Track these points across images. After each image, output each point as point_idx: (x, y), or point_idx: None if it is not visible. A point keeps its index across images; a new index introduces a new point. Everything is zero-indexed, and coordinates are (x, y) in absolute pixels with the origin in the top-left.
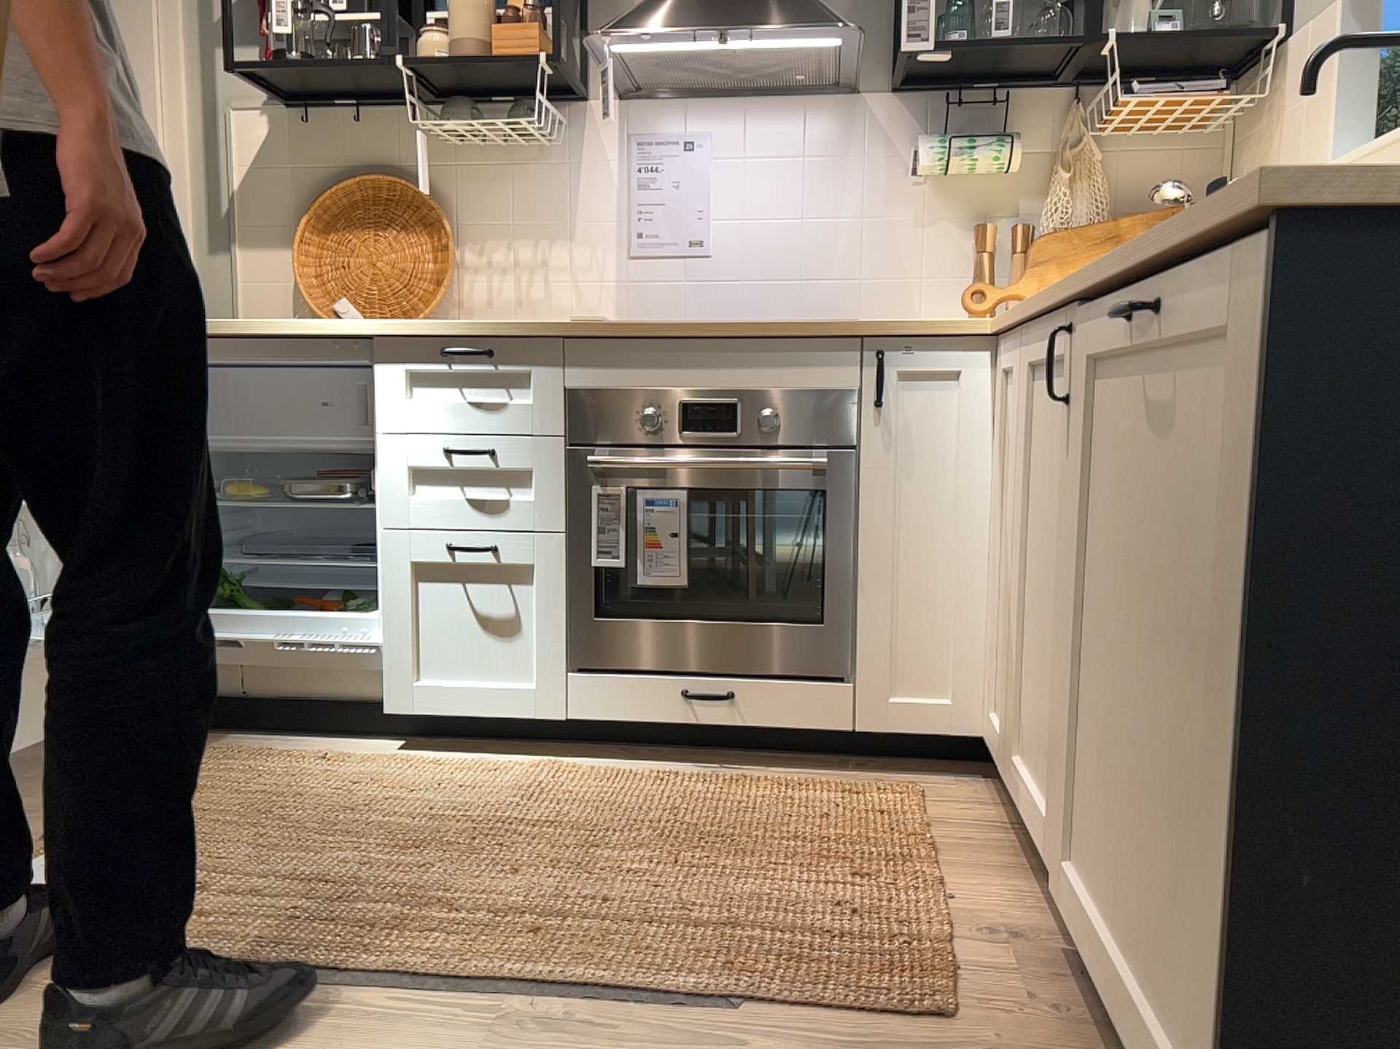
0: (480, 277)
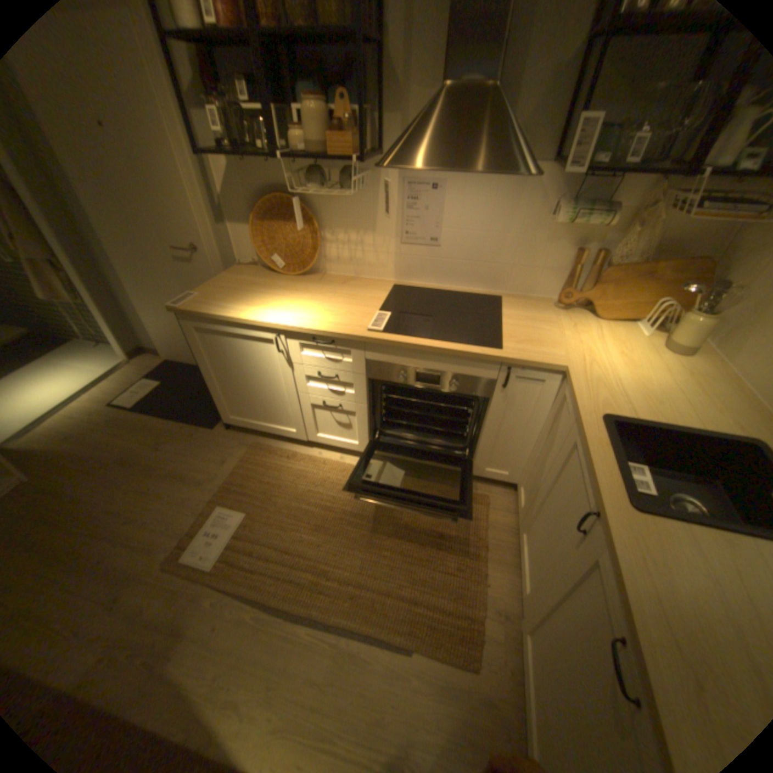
0: (333, 245)
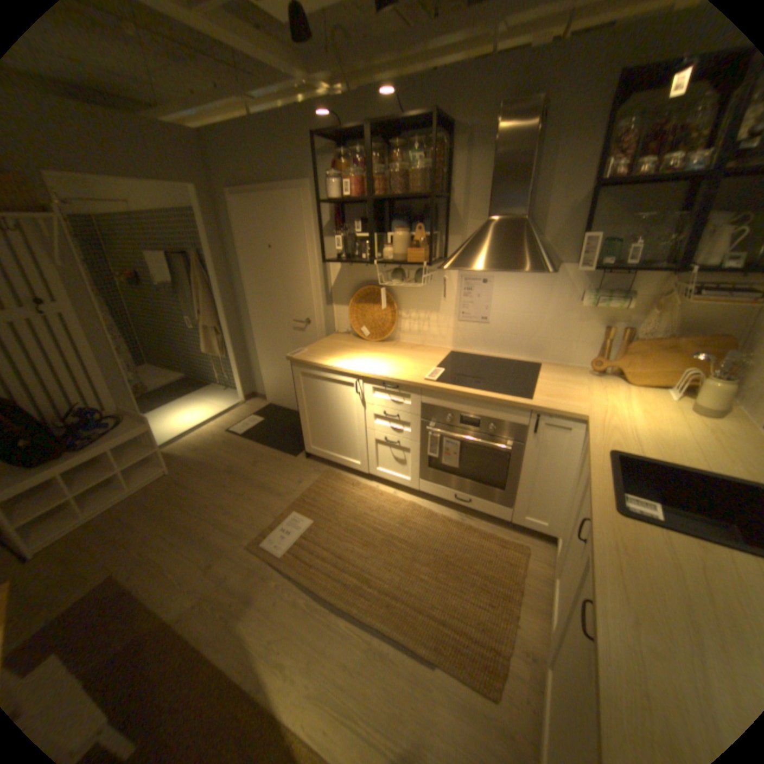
0: (406, 321)
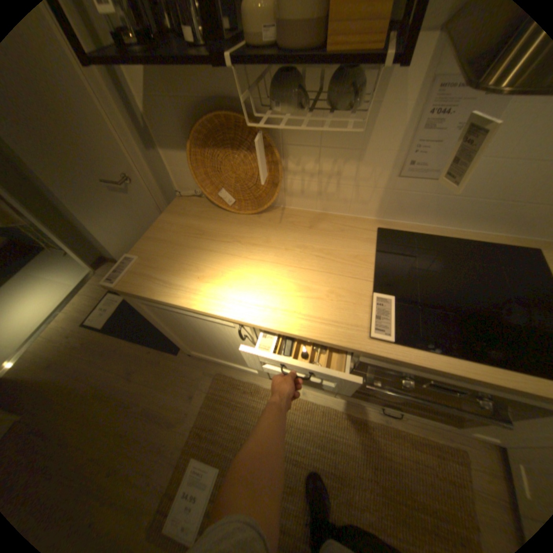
0: (298, 175)
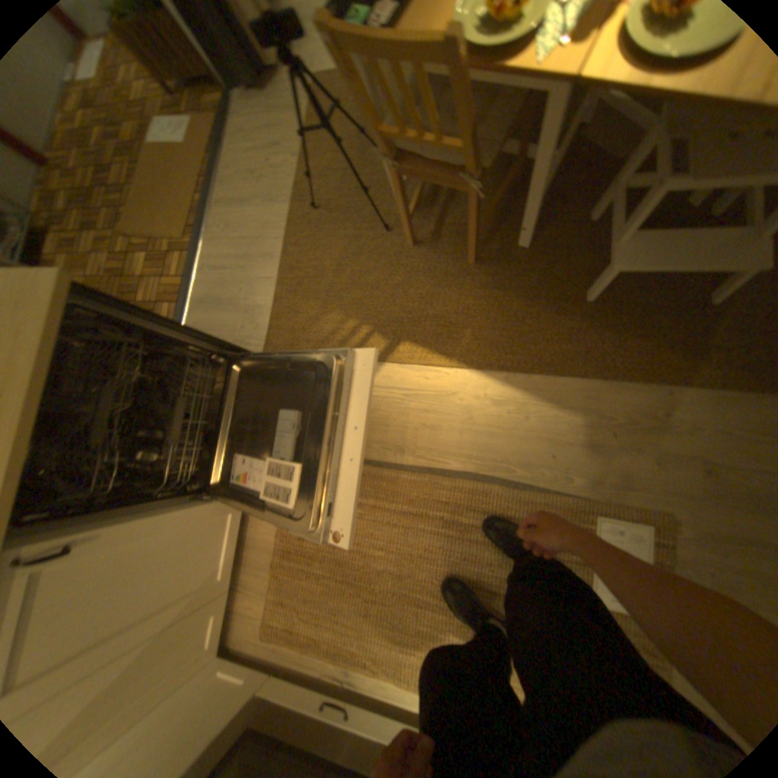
0: None
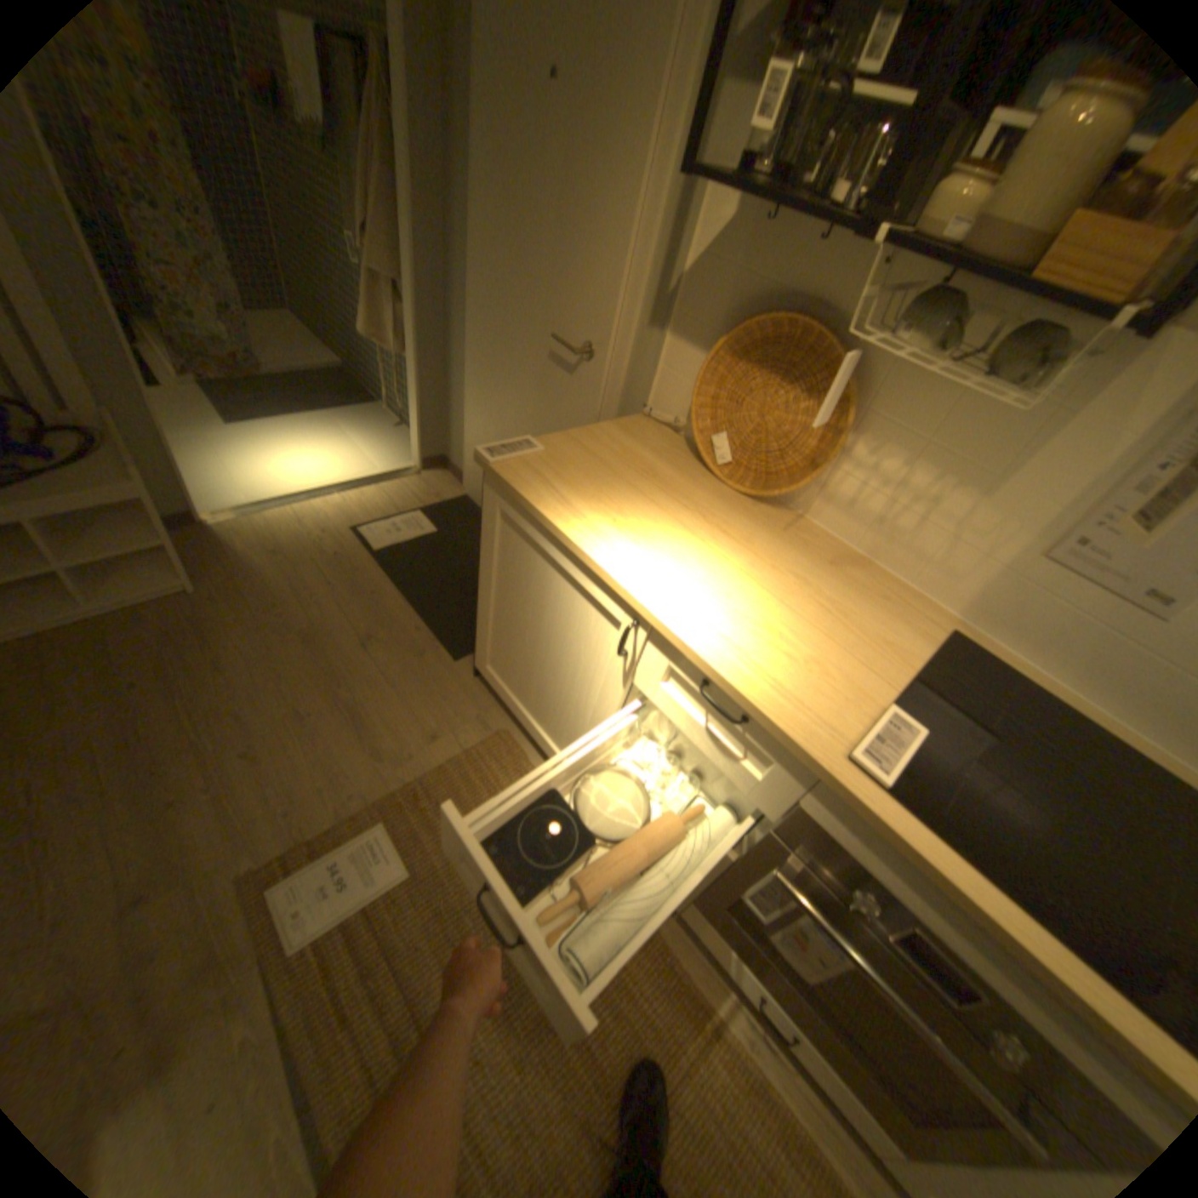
0: (861, 473)
